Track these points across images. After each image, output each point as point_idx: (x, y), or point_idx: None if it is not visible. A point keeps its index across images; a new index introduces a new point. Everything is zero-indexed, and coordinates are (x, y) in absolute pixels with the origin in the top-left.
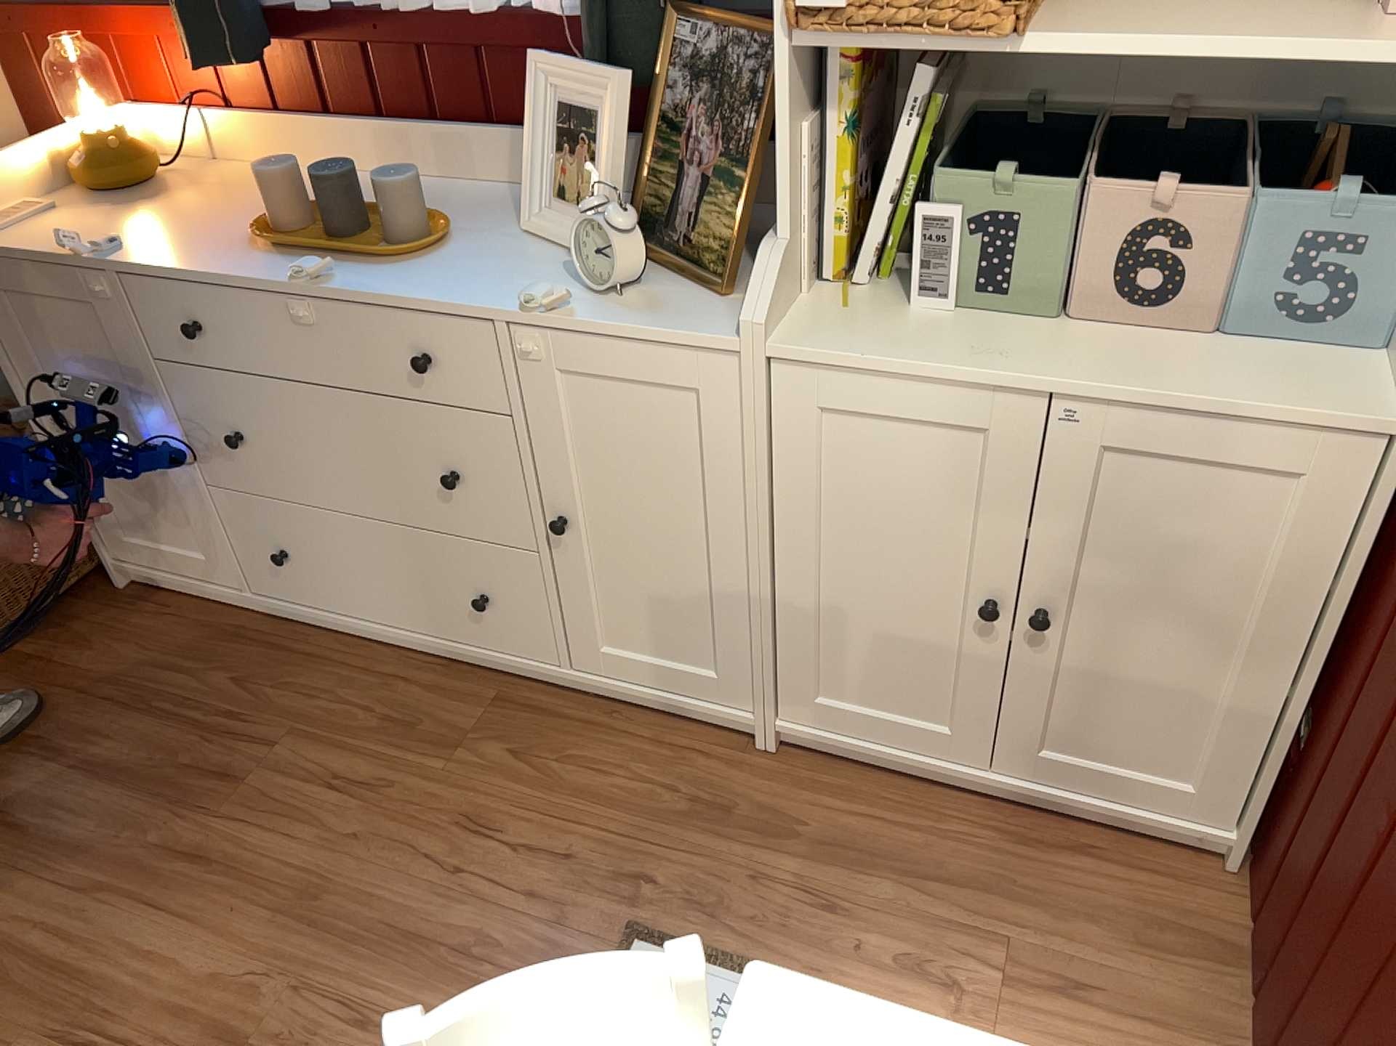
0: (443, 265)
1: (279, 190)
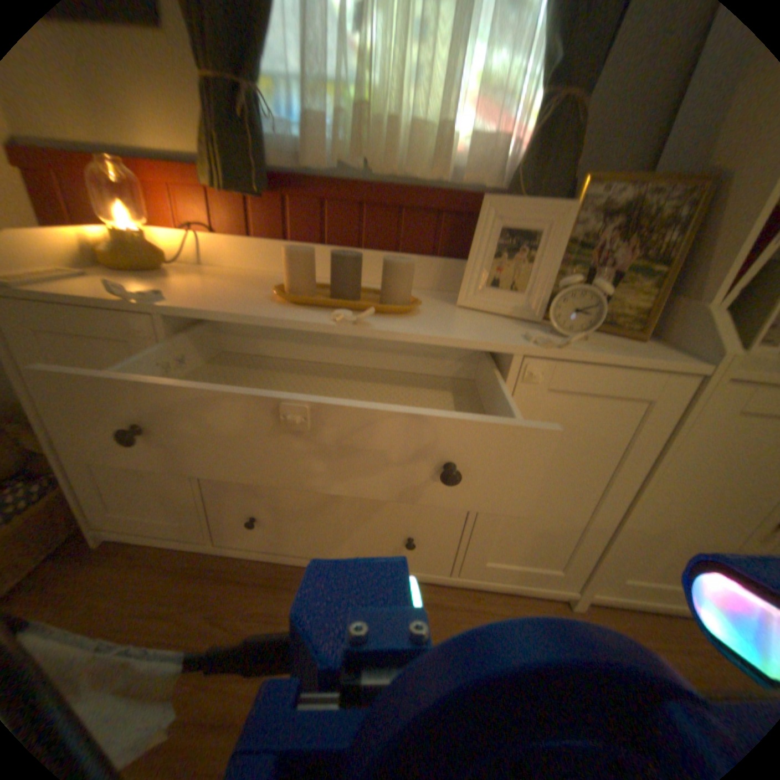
0: (426, 317)
1: (292, 259)
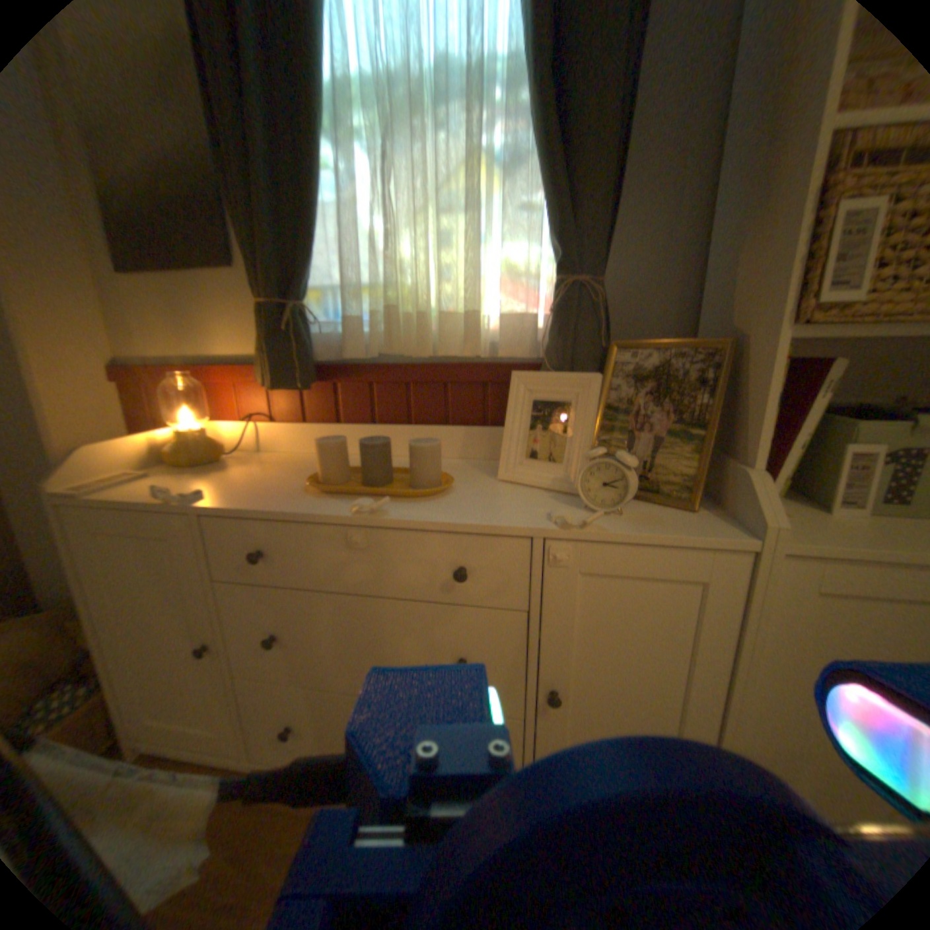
0: (456, 497)
1: (326, 450)
